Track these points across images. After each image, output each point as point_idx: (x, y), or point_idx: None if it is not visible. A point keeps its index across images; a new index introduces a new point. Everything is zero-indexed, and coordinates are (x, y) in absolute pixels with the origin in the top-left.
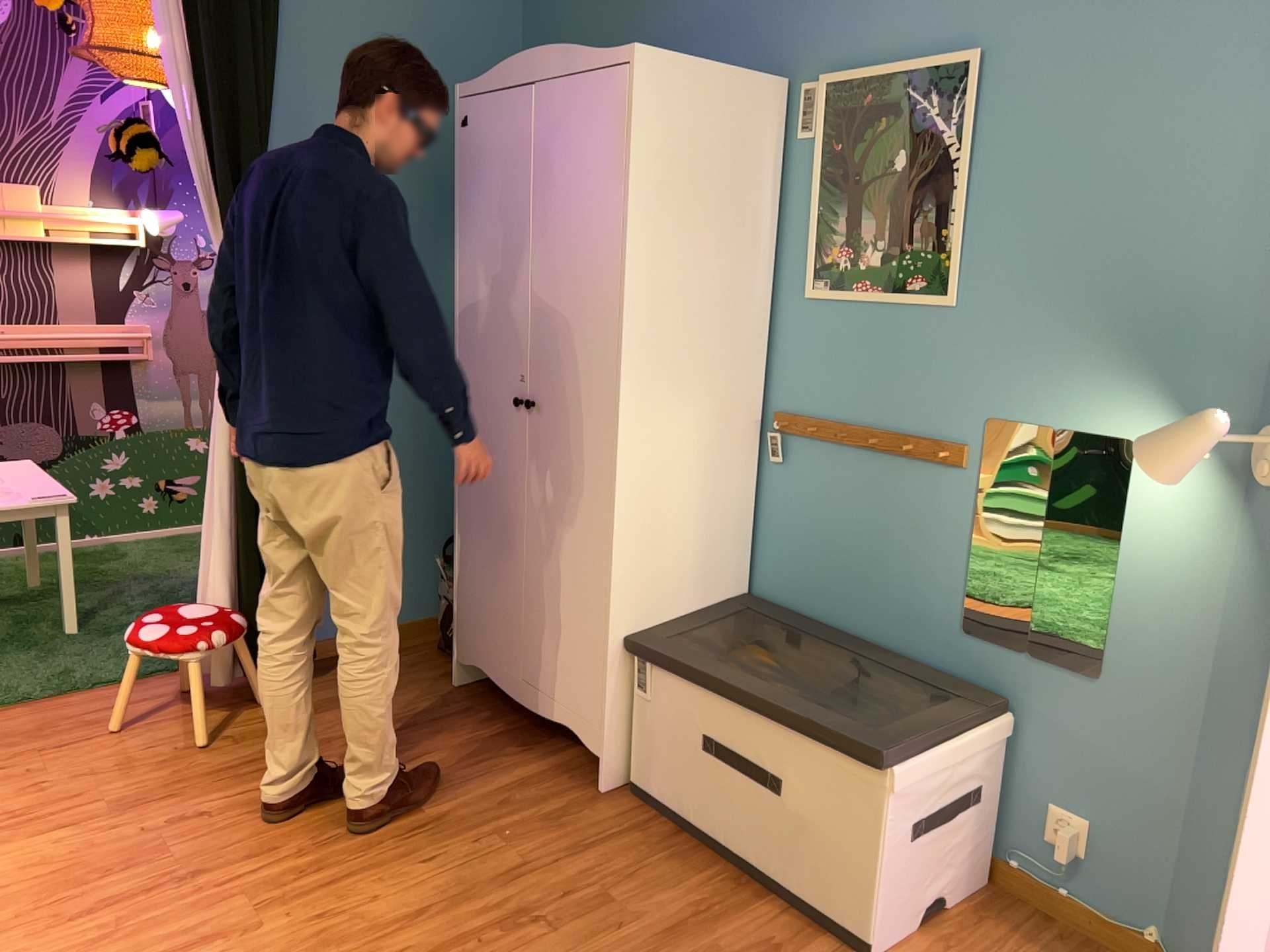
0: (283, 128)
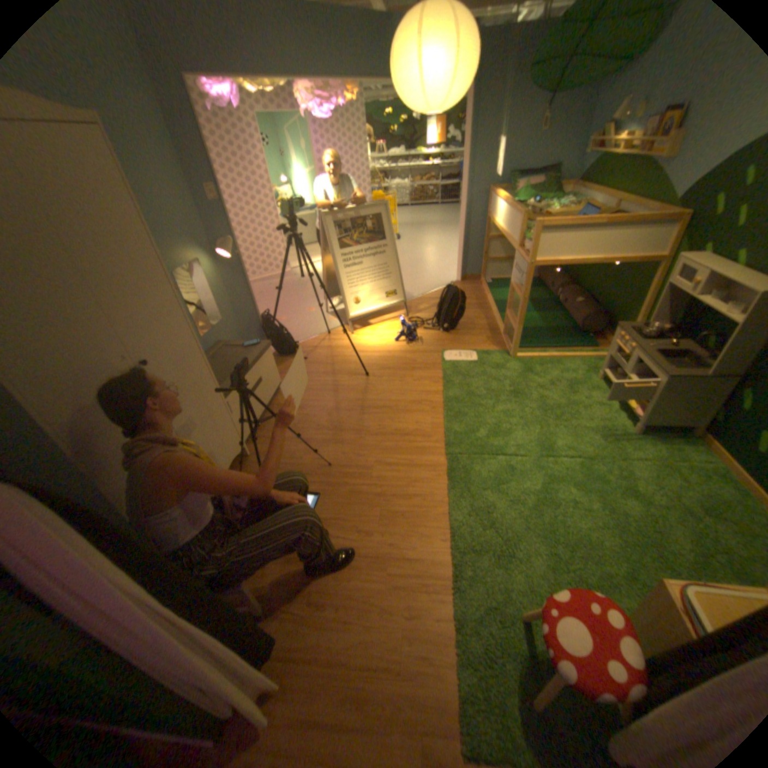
0: None
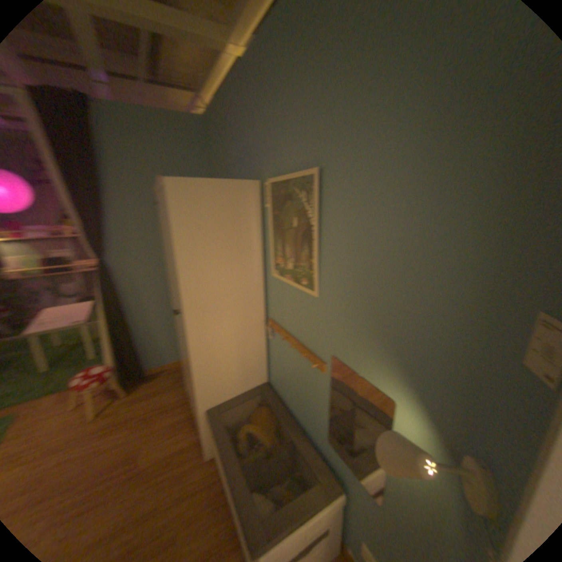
0: (110, 207)
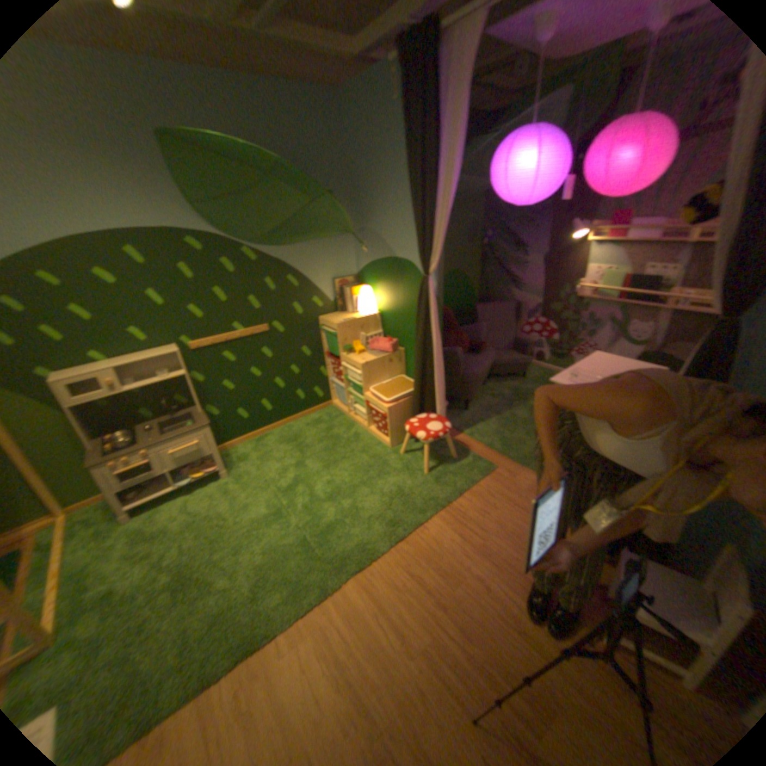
0: None
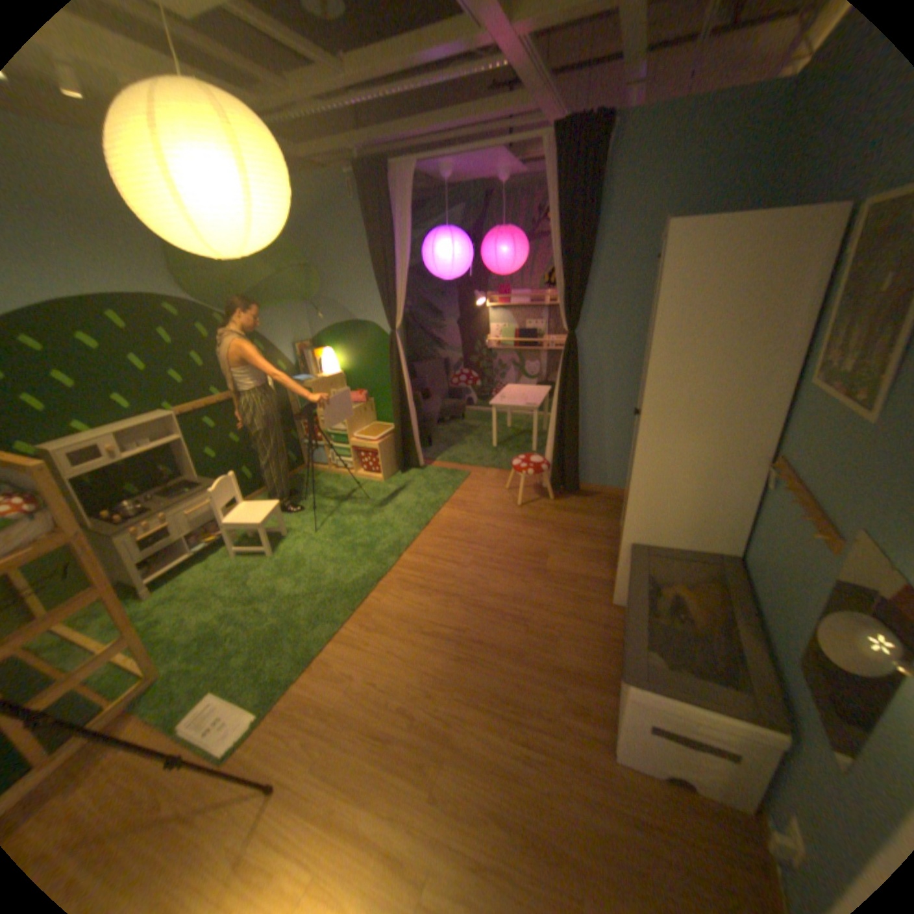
0: (603, 264)
